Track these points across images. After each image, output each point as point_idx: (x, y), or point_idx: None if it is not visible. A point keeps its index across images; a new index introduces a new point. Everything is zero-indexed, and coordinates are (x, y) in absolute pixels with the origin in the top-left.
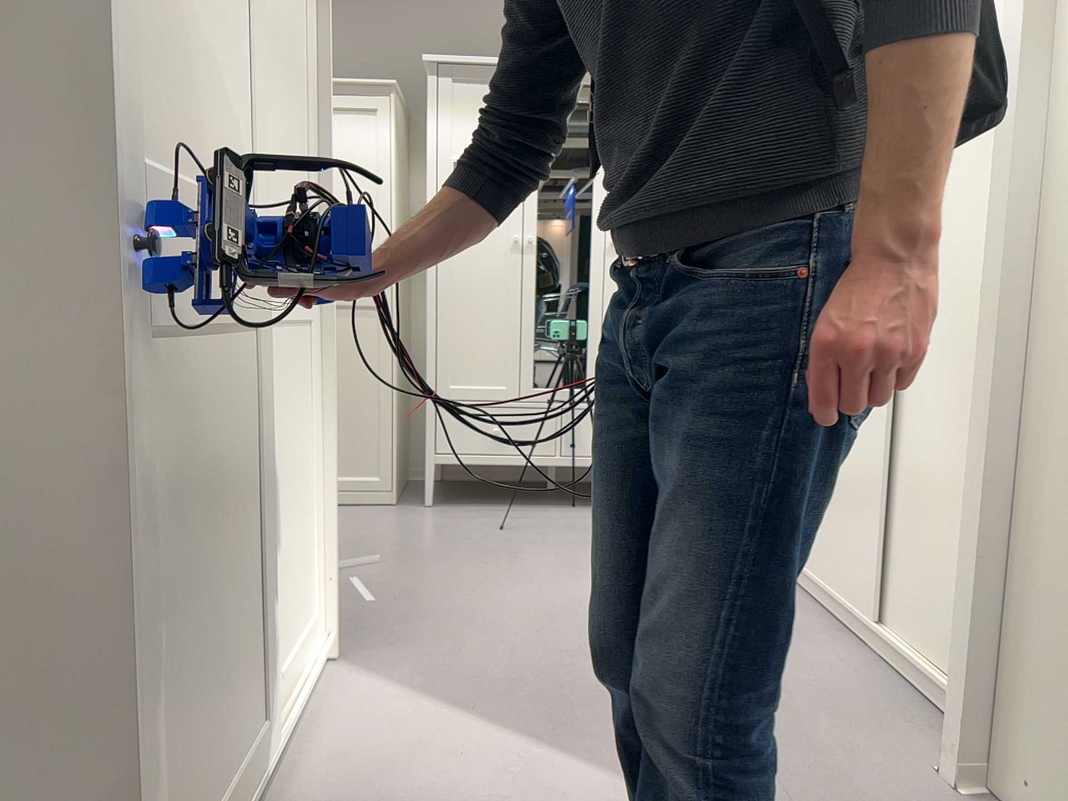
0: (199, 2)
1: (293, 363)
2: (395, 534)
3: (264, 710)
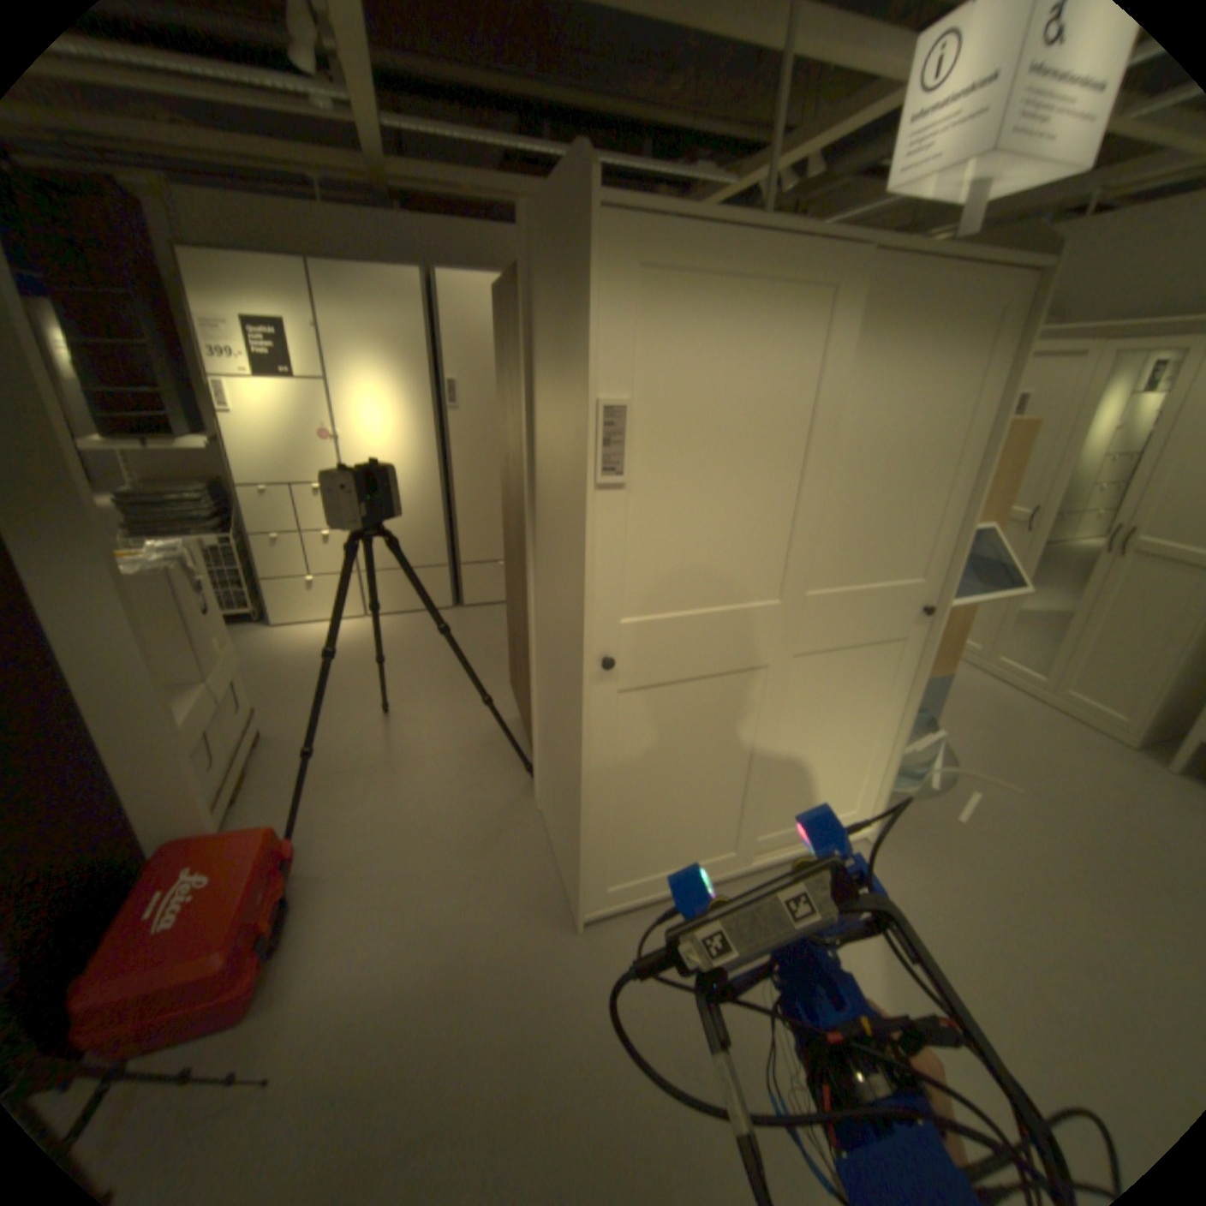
0: (731, 504)
1: (871, 665)
2: (1086, 780)
3: (743, 844)
